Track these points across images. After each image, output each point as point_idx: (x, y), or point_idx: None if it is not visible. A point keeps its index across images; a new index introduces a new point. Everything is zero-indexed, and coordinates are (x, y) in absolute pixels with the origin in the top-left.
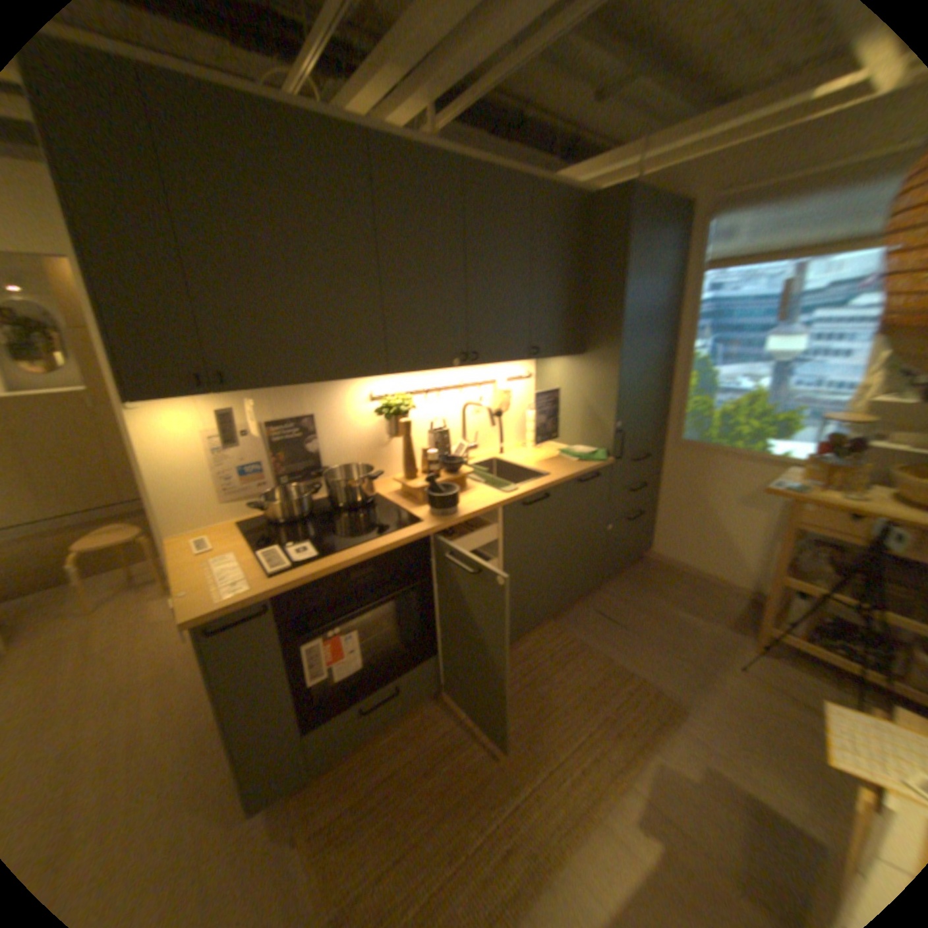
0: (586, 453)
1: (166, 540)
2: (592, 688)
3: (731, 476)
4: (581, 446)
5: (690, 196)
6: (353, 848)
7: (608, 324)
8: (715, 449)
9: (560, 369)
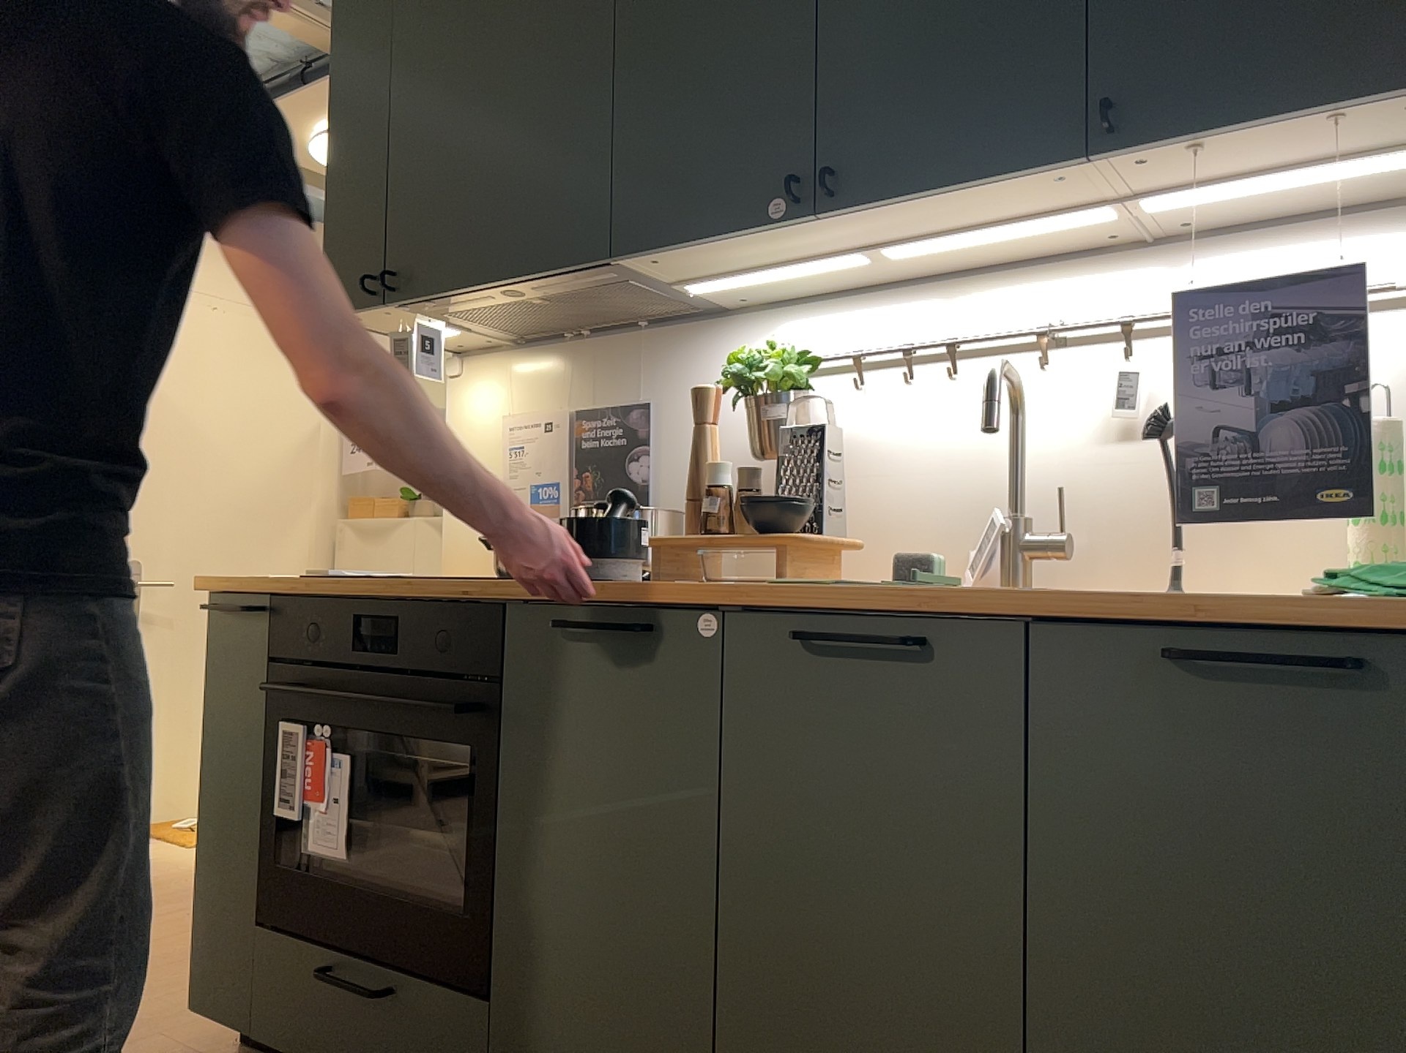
0: None
1: None
2: None
3: None
4: None
5: None
6: None
7: None
8: None
9: None
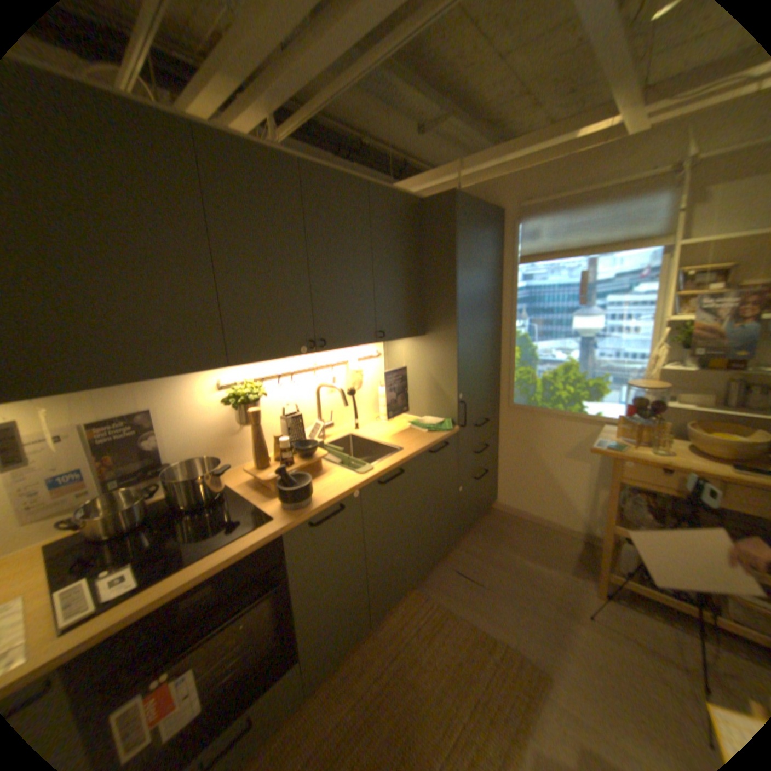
0: (436, 423)
1: None
2: (460, 664)
3: (557, 434)
4: (430, 416)
5: (501, 205)
6: None
7: (445, 308)
8: (542, 411)
9: (407, 348)
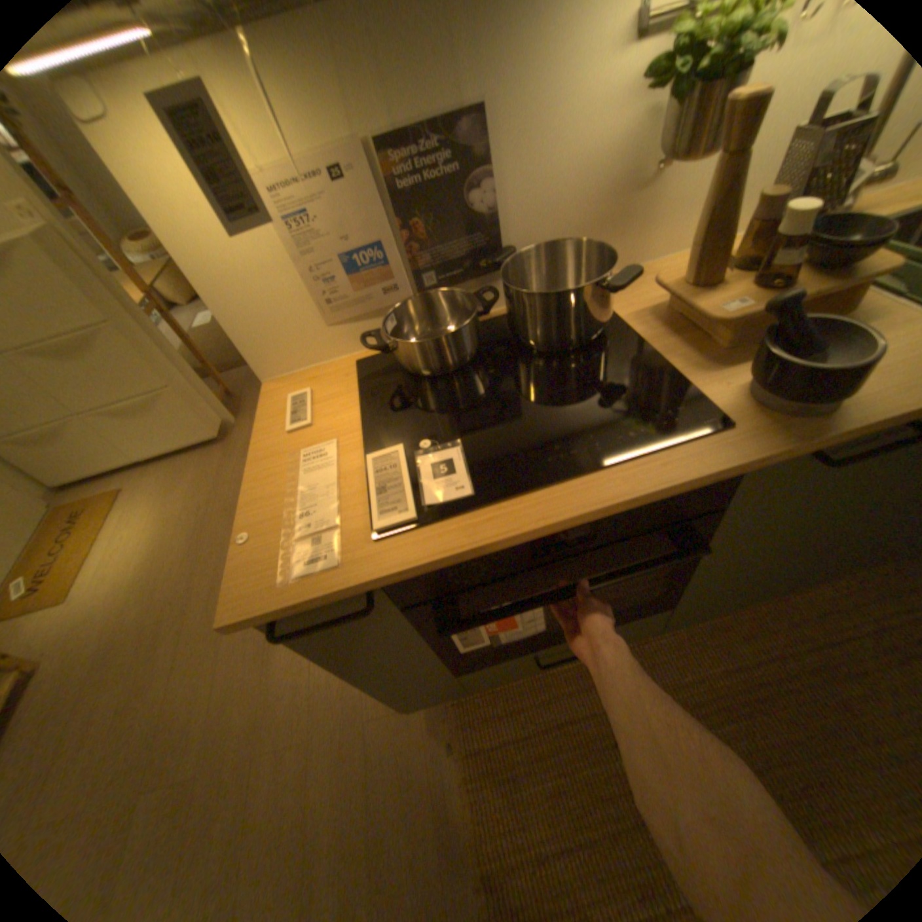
0: None
1: (269, 382)
2: None
3: None
4: None
5: None
6: (516, 799)
7: None
8: None
9: None
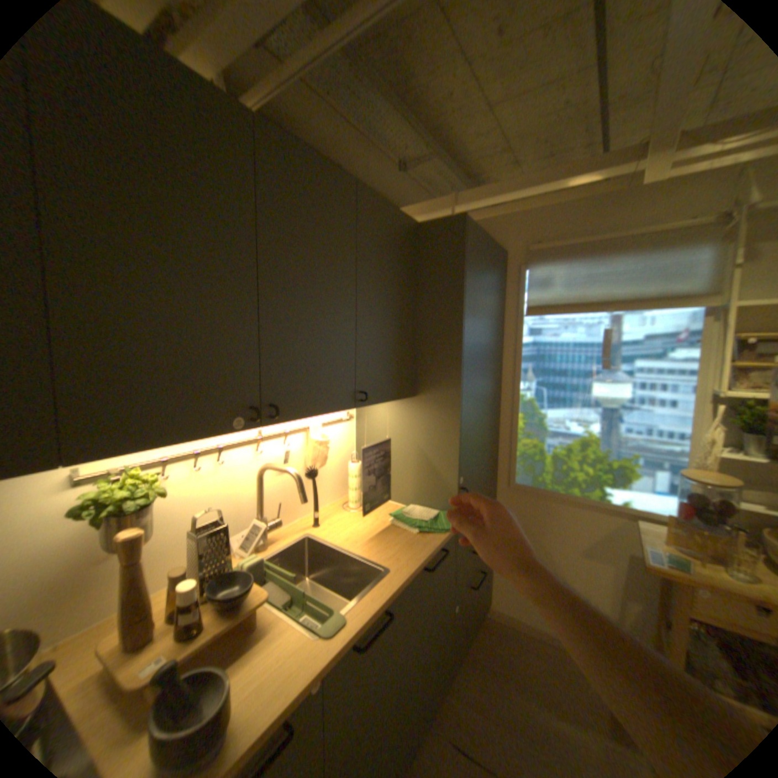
0: (428, 518)
1: None
2: None
3: (571, 526)
4: (418, 505)
5: (503, 247)
6: None
7: (445, 364)
8: (552, 496)
9: (389, 411)
